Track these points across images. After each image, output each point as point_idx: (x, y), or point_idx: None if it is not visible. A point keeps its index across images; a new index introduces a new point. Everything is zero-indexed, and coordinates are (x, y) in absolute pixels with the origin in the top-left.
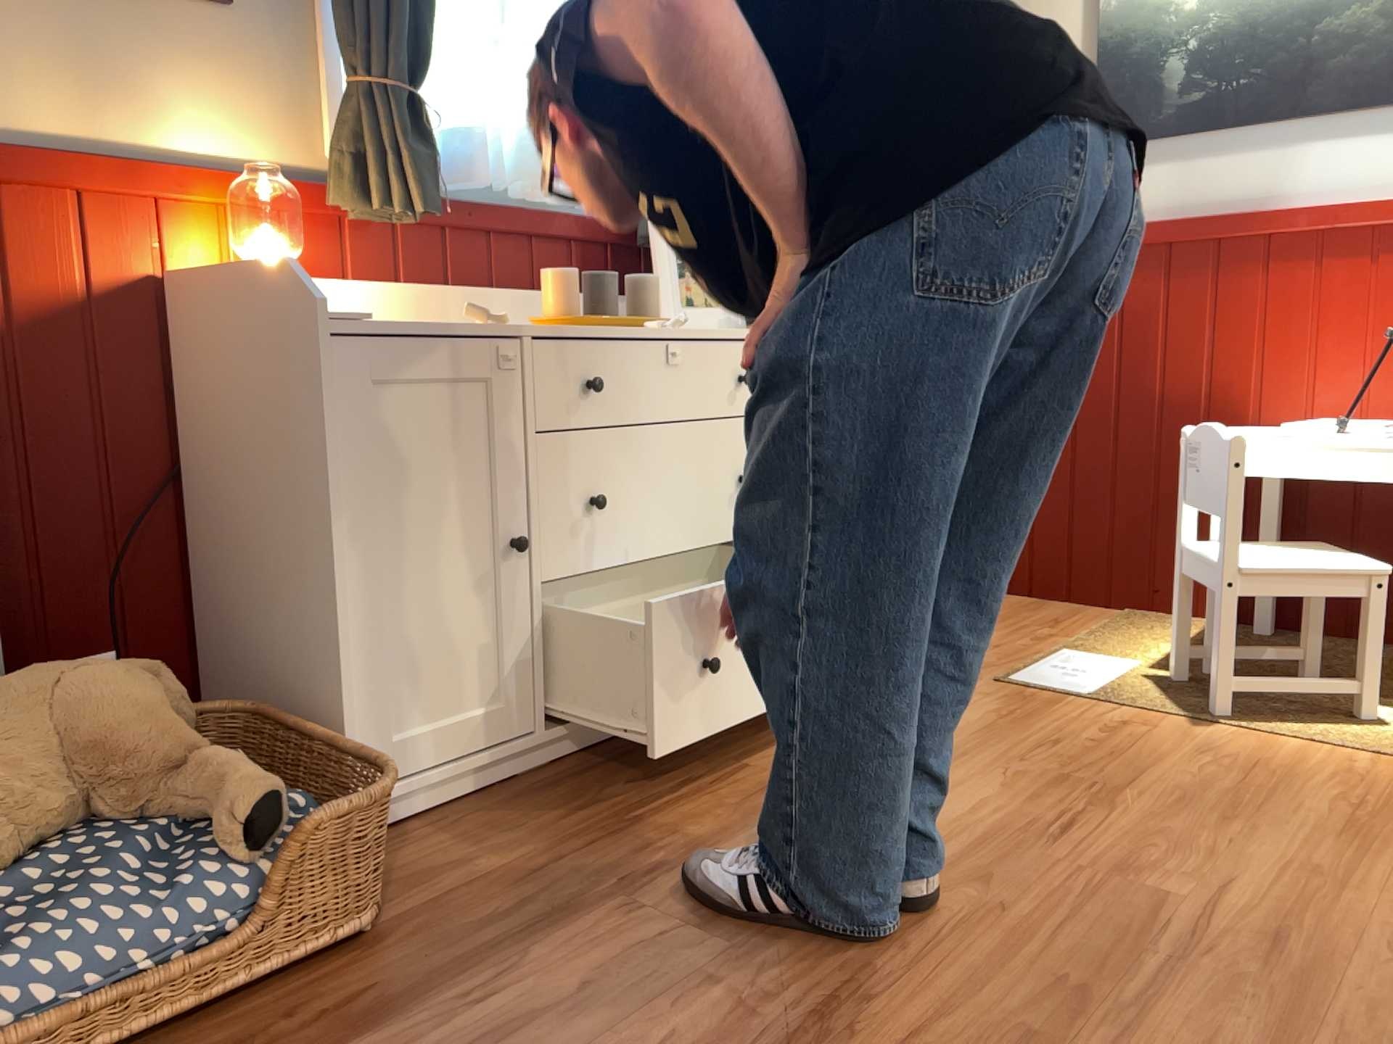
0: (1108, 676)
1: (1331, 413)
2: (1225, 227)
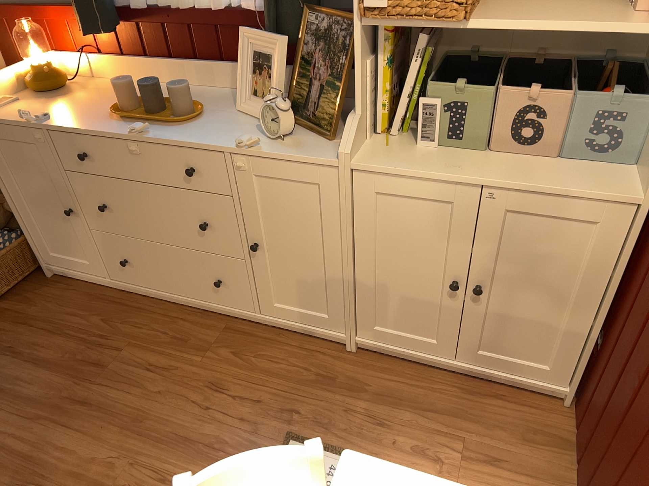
0: None
1: None
2: None
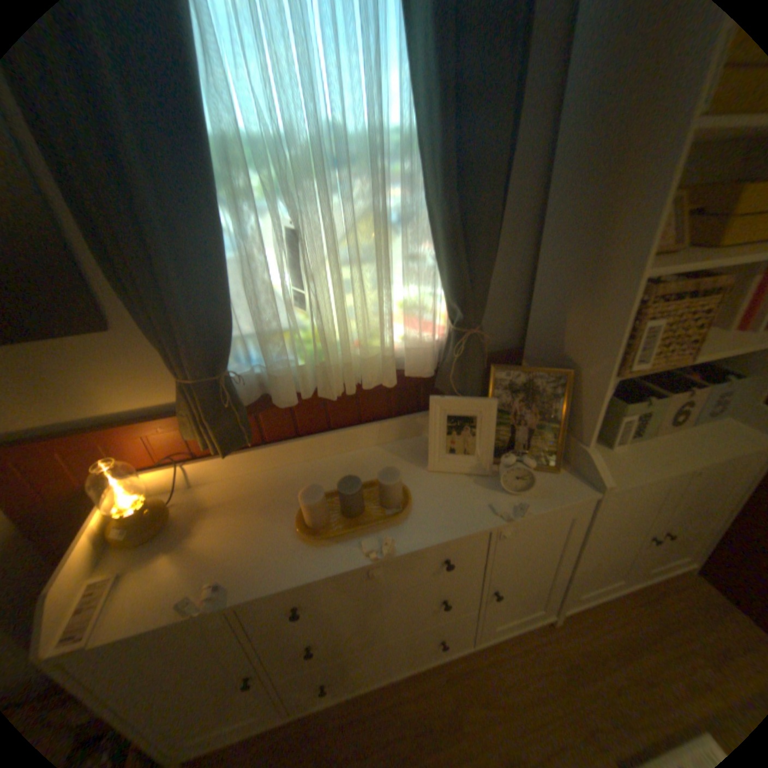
0: None
1: None
2: None
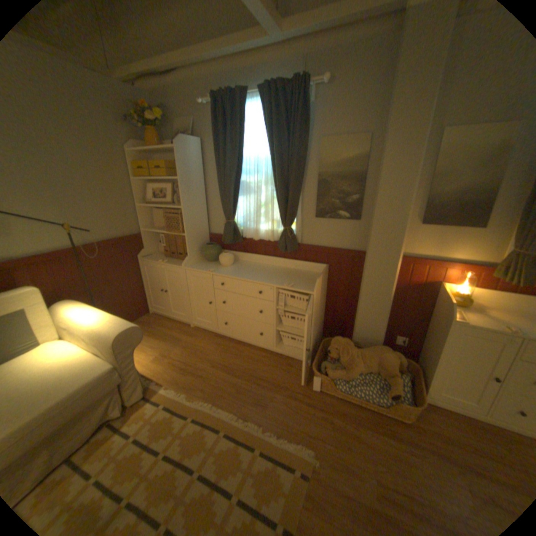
0: None
1: None
2: None
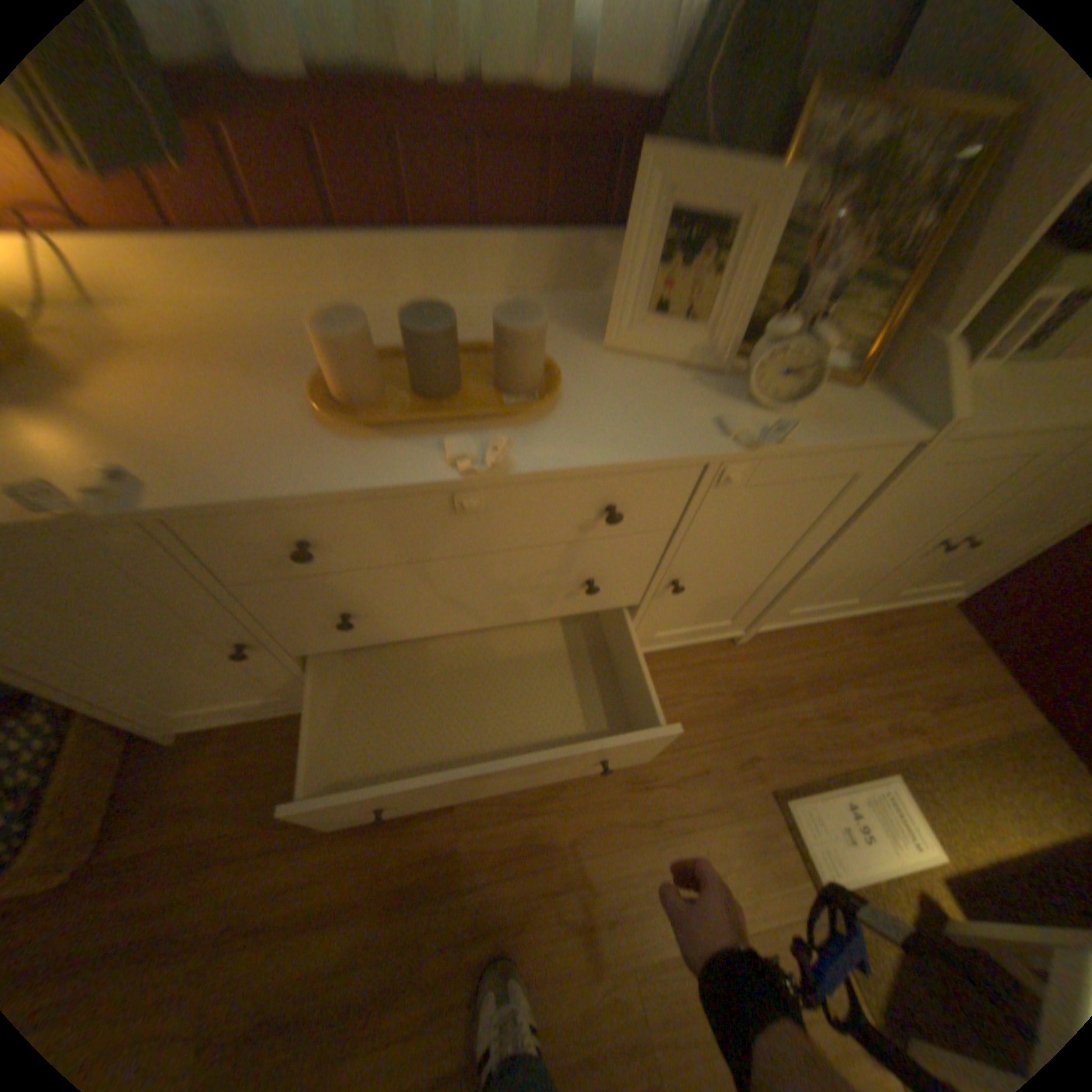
0: (888, 871)
1: None
2: None
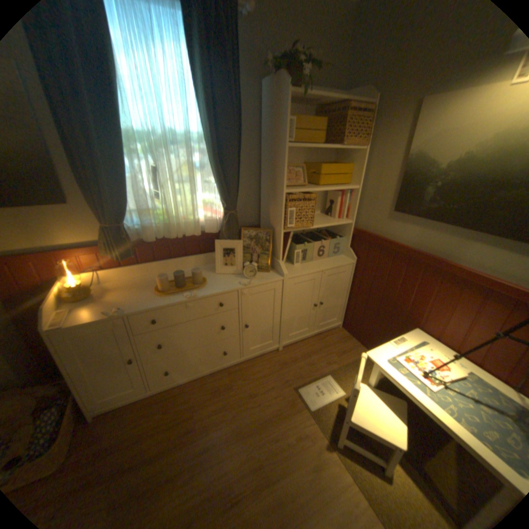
0: (328, 400)
1: (449, 341)
2: (431, 260)
